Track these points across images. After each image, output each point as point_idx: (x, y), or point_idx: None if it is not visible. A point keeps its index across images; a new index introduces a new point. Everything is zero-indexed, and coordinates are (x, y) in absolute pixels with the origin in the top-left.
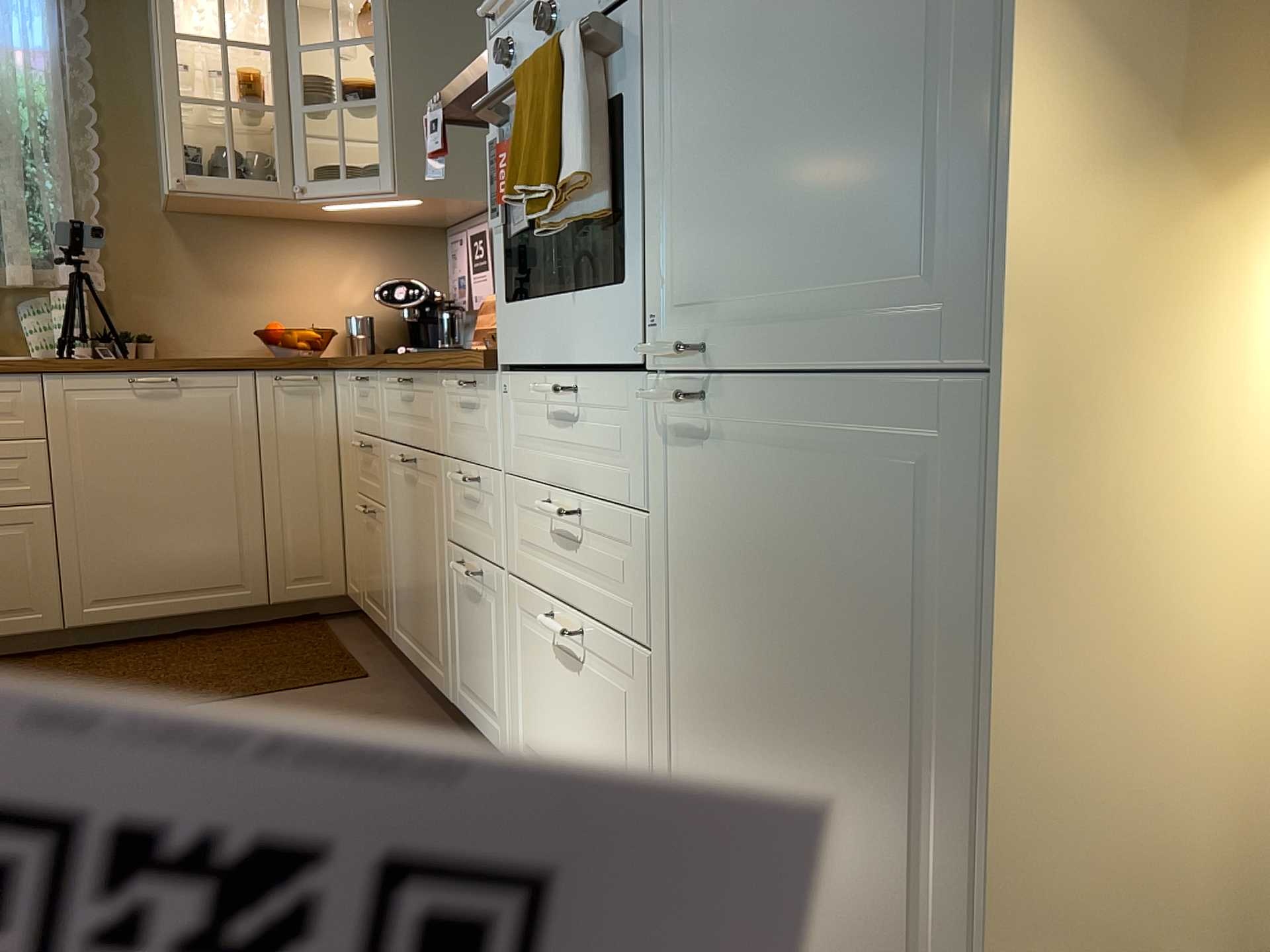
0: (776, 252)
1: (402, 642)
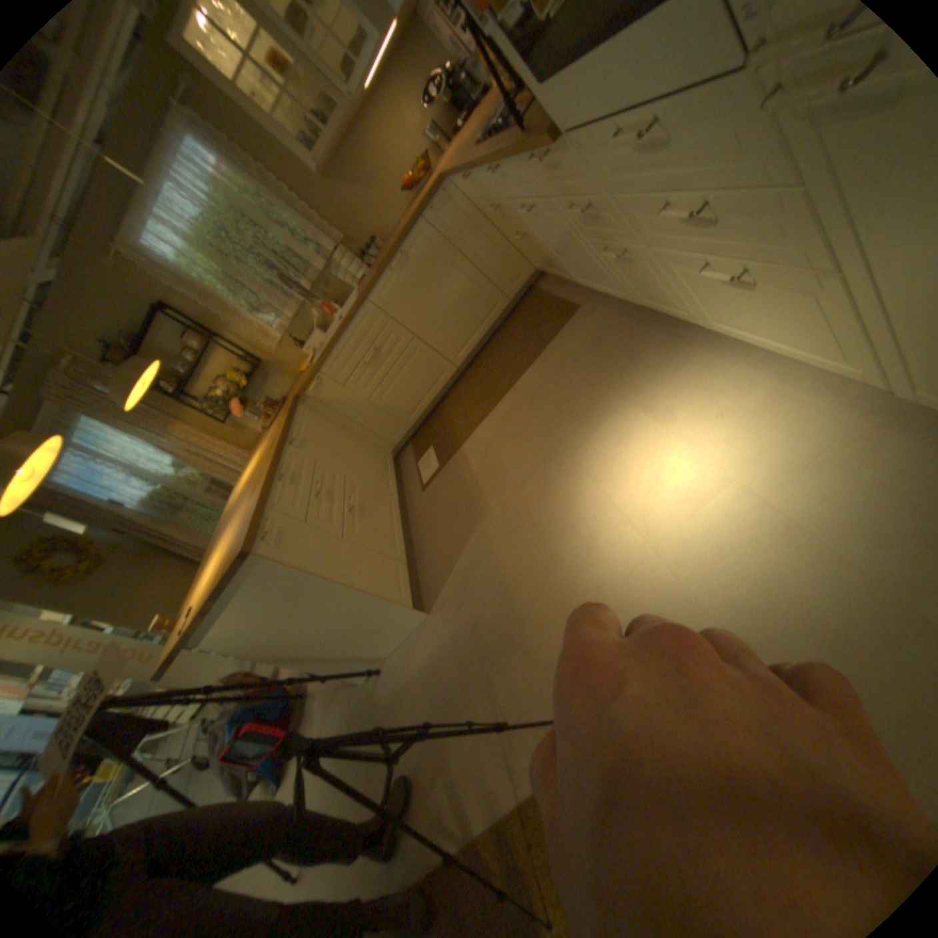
0: None
1: (586, 281)
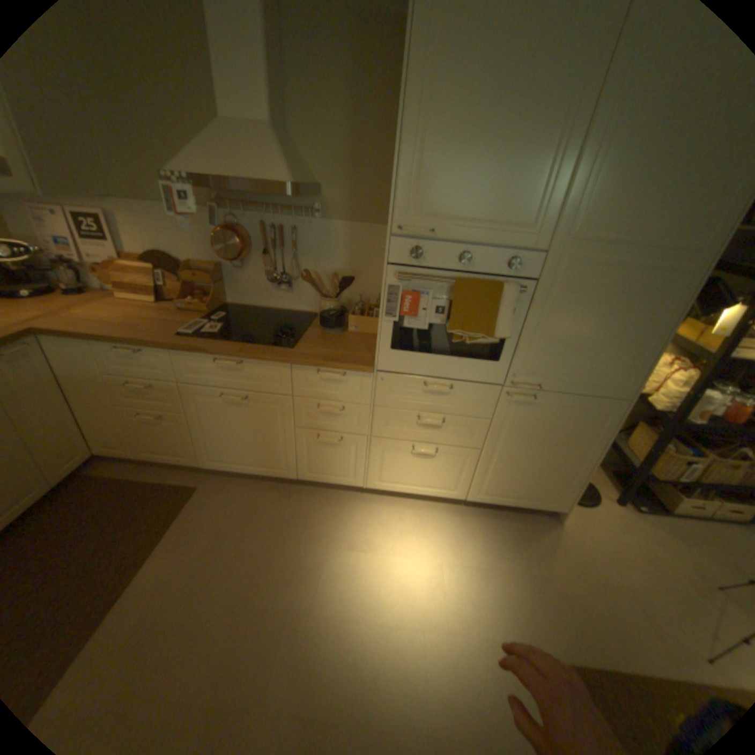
0: (573, 369)
1: (217, 466)
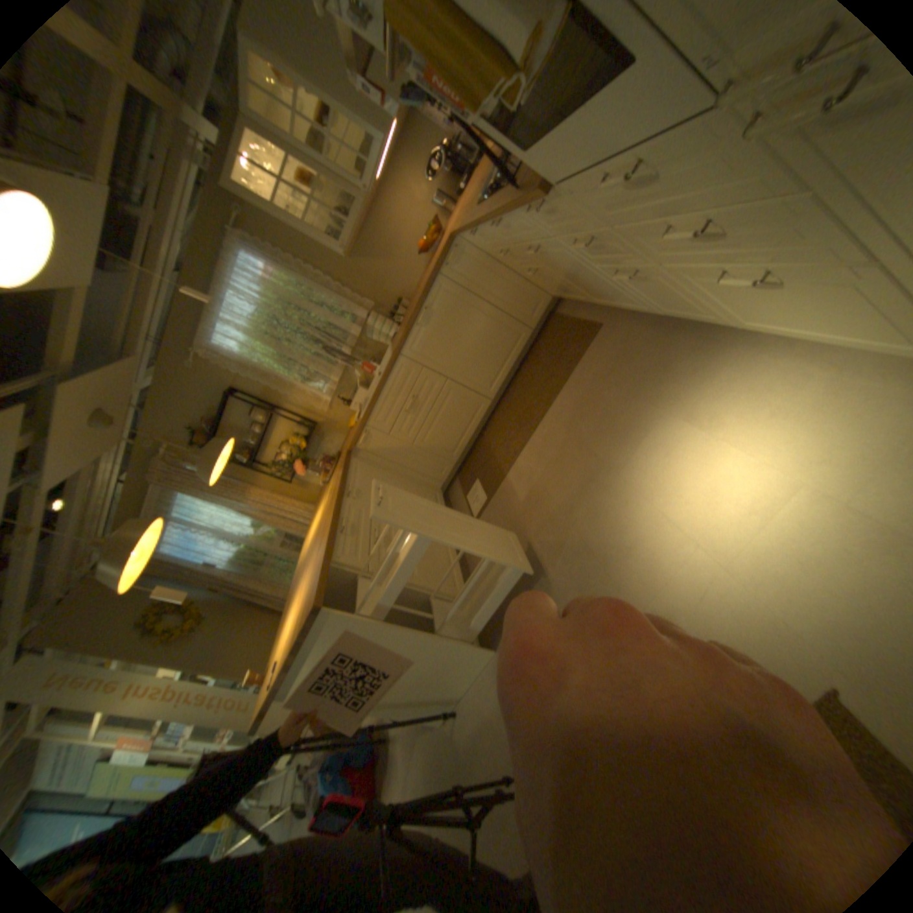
0: None
1: (605, 301)
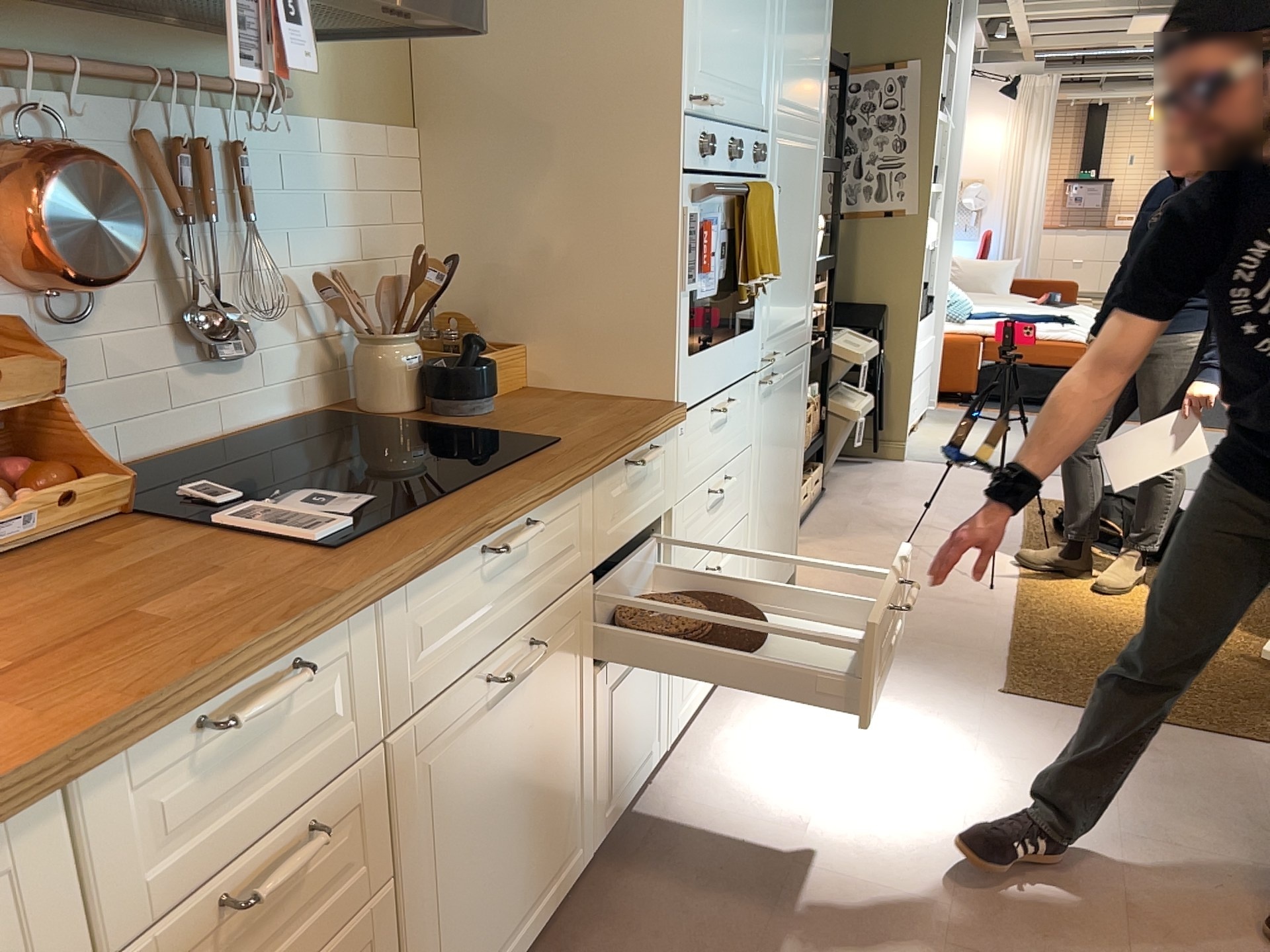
0: (788, 311)
1: None
